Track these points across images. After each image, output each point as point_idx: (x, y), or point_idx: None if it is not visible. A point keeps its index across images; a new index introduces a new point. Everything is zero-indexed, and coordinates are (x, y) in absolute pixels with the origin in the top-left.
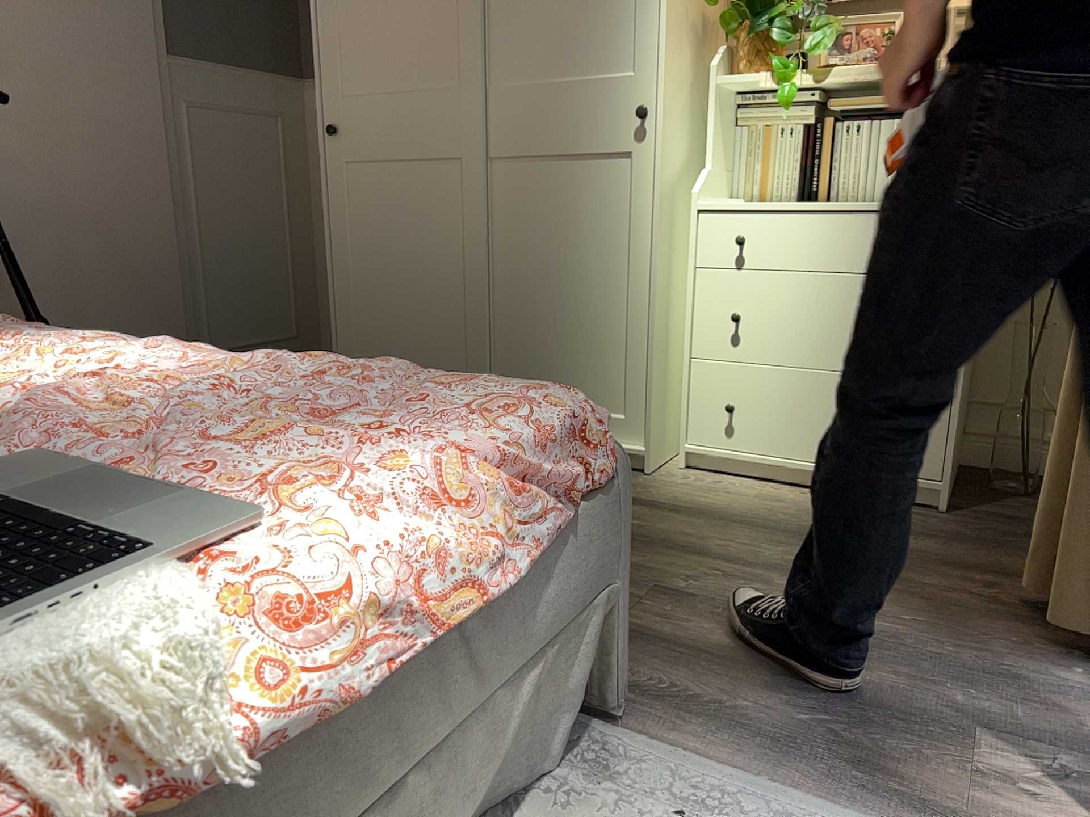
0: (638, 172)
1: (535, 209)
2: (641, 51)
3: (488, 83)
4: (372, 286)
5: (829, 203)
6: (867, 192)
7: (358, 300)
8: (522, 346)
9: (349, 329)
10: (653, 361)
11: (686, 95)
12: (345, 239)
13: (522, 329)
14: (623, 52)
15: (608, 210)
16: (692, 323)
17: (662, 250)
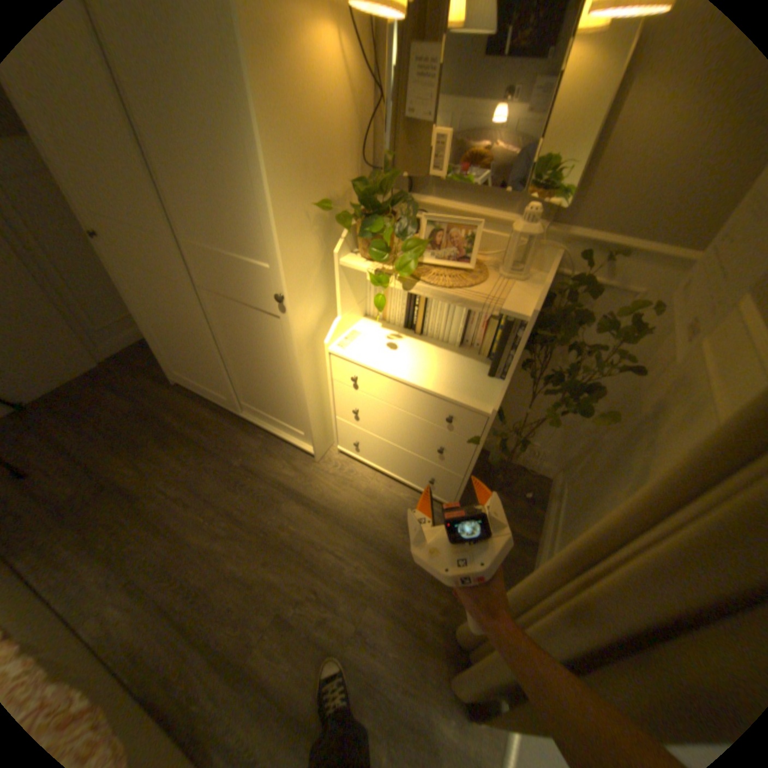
0: (286, 329)
1: (234, 325)
2: (271, 252)
3: (177, 236)
4: (160, 331)
5: (417, 345)
6: (444, 336)
7: (156, 335)
8: (247, 386)
9: (159, 348)
10: (311, 423)
11: (318, 273)
12: (134, 302)
13: (245, 379)
14: (260, 248)
15: (274, 342)
16: (334, 402)
17: (308, 375)
